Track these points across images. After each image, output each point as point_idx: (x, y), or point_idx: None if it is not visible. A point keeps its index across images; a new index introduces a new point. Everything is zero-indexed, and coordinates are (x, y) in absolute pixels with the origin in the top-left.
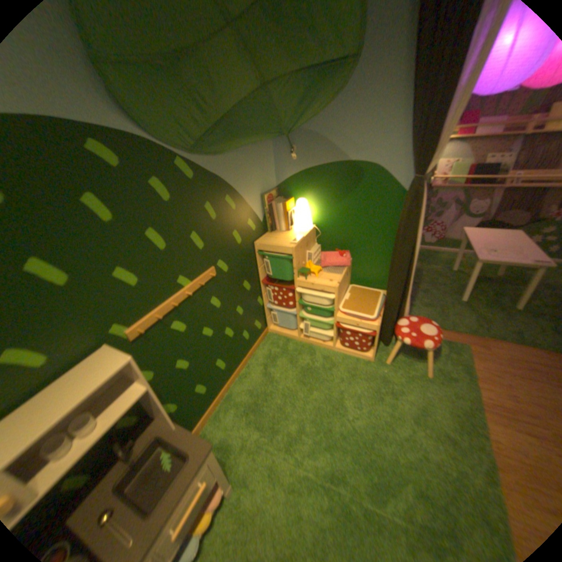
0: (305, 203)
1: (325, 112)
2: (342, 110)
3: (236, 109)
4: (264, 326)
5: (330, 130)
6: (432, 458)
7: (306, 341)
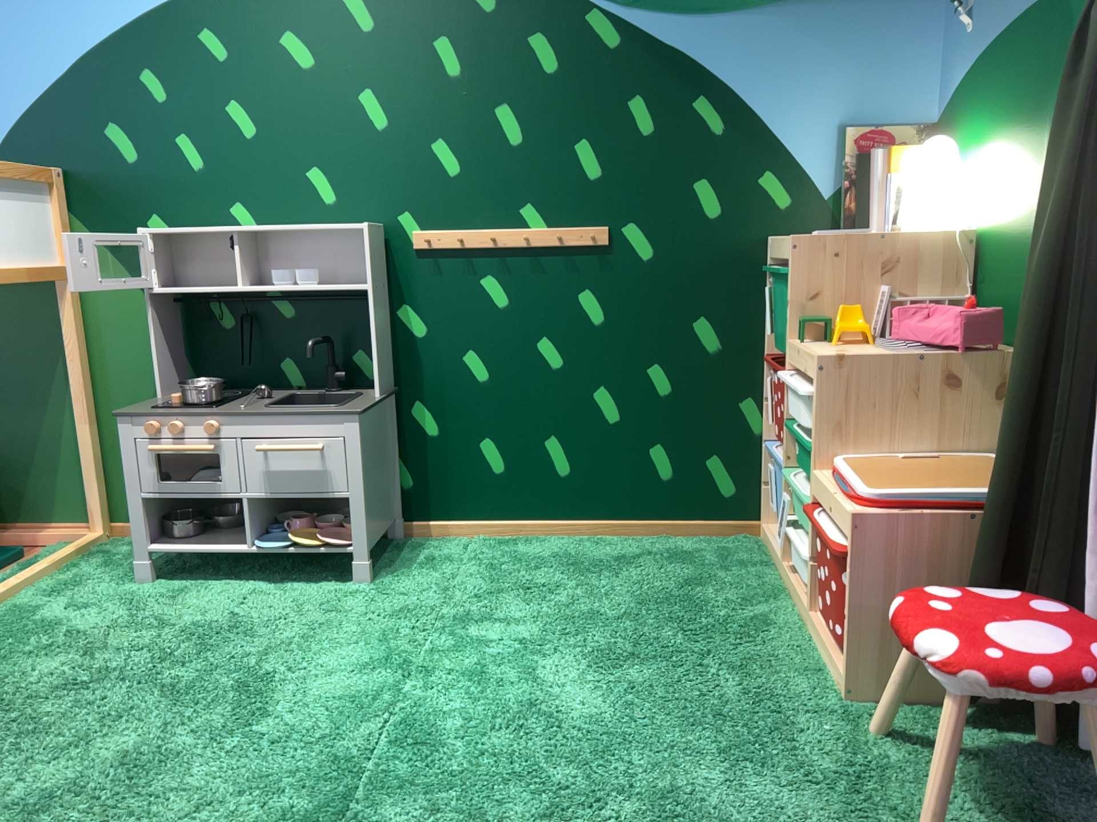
0: (938, 150)
1: None
2: None
3: None
4: (749, 504)
5: None
6: None
7: (787, 583)
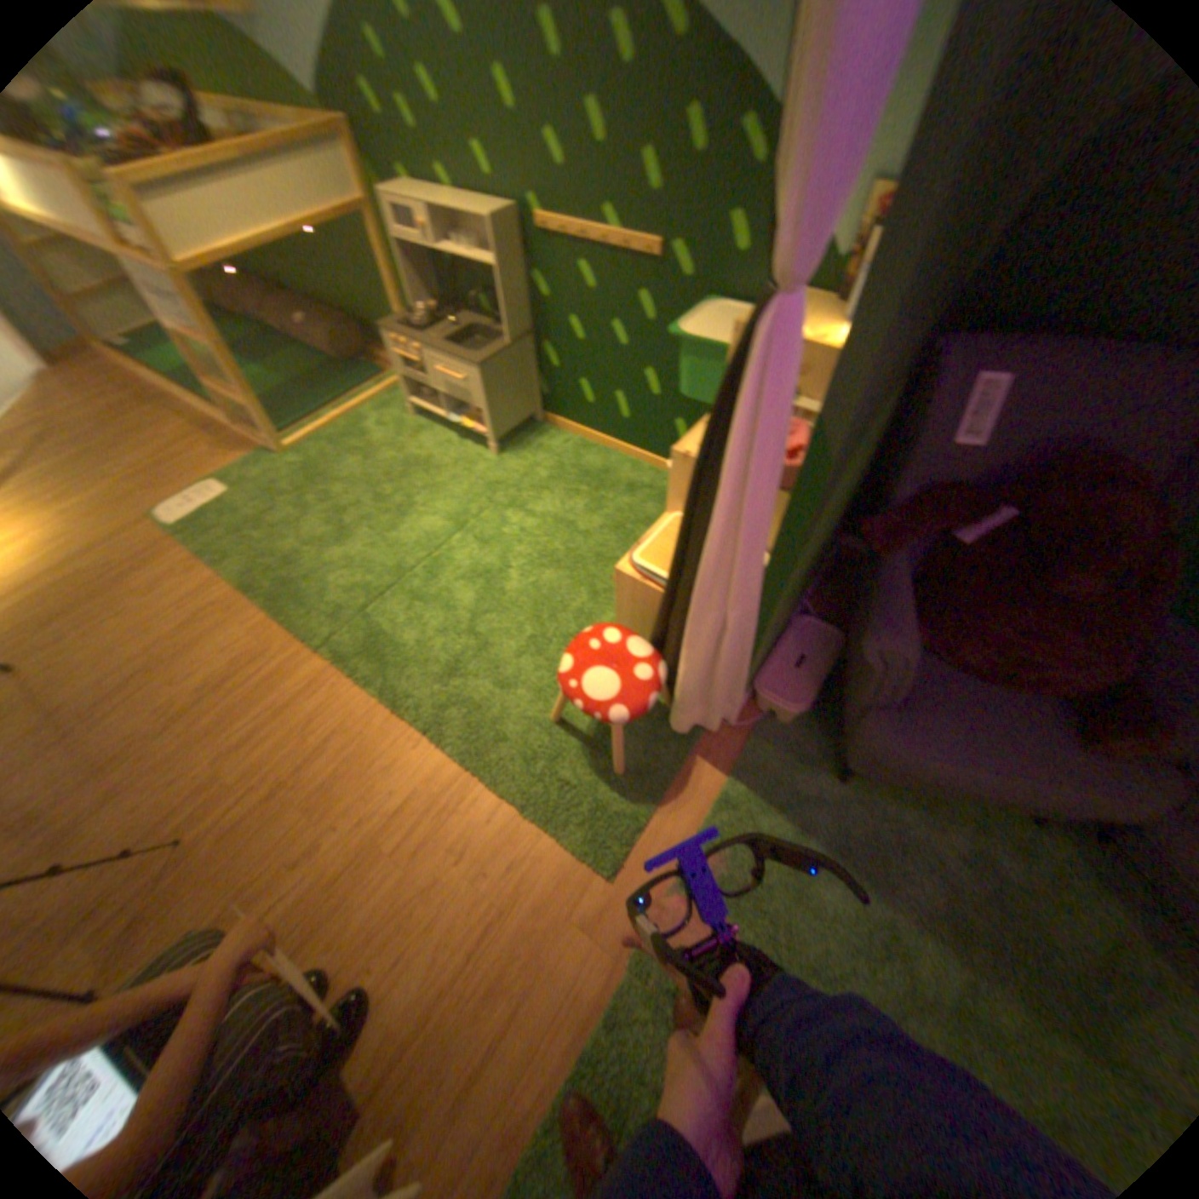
0: None
1: None
2: None
3: None
4: None
5: None
6: (435, 642)
7: None
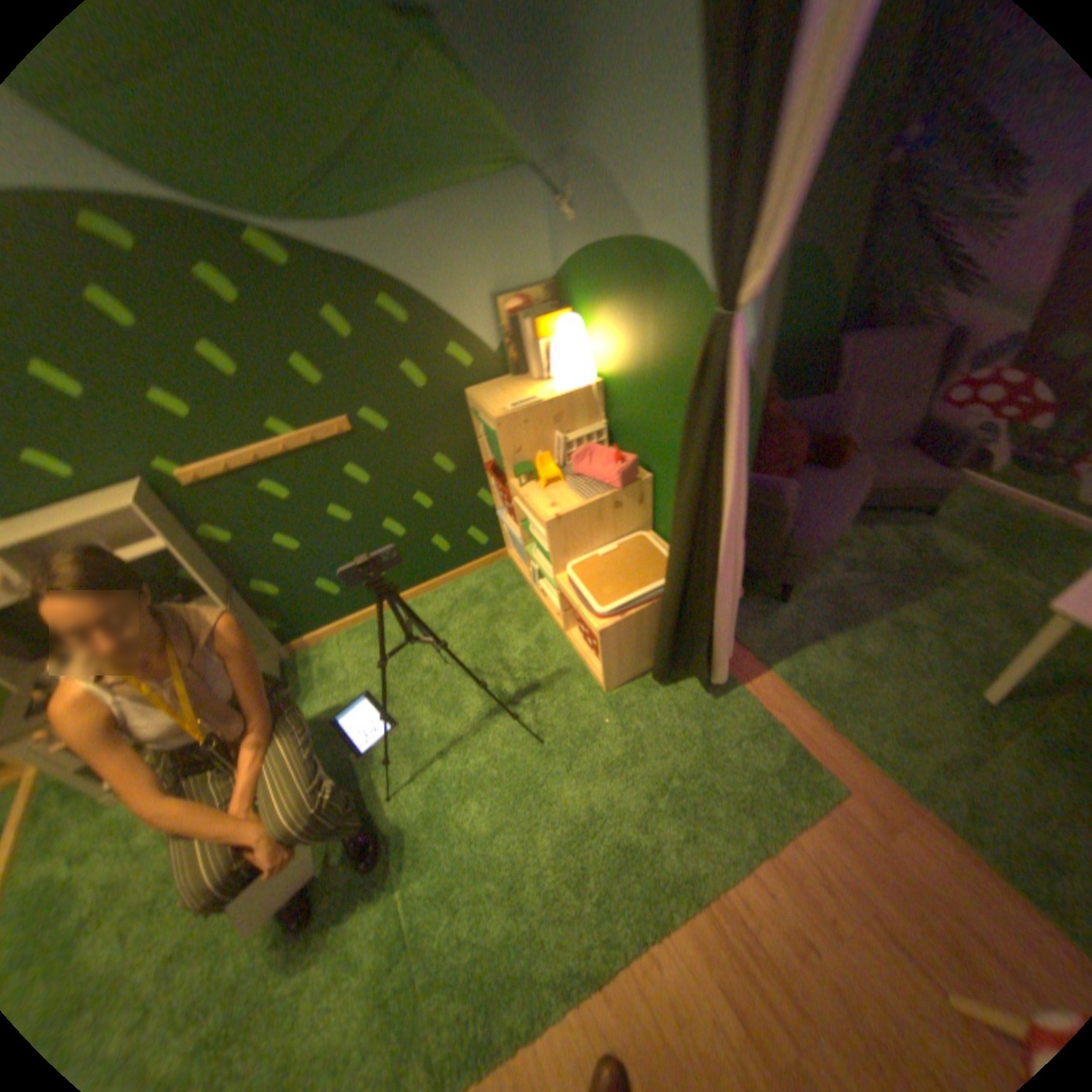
0: (571, 330)
1: (605, 104)
2: (628, 99)
3: (375, 125)
4: (498, 545)
5: (614, 154)
6: (520, 885)
7: (540, 602)
